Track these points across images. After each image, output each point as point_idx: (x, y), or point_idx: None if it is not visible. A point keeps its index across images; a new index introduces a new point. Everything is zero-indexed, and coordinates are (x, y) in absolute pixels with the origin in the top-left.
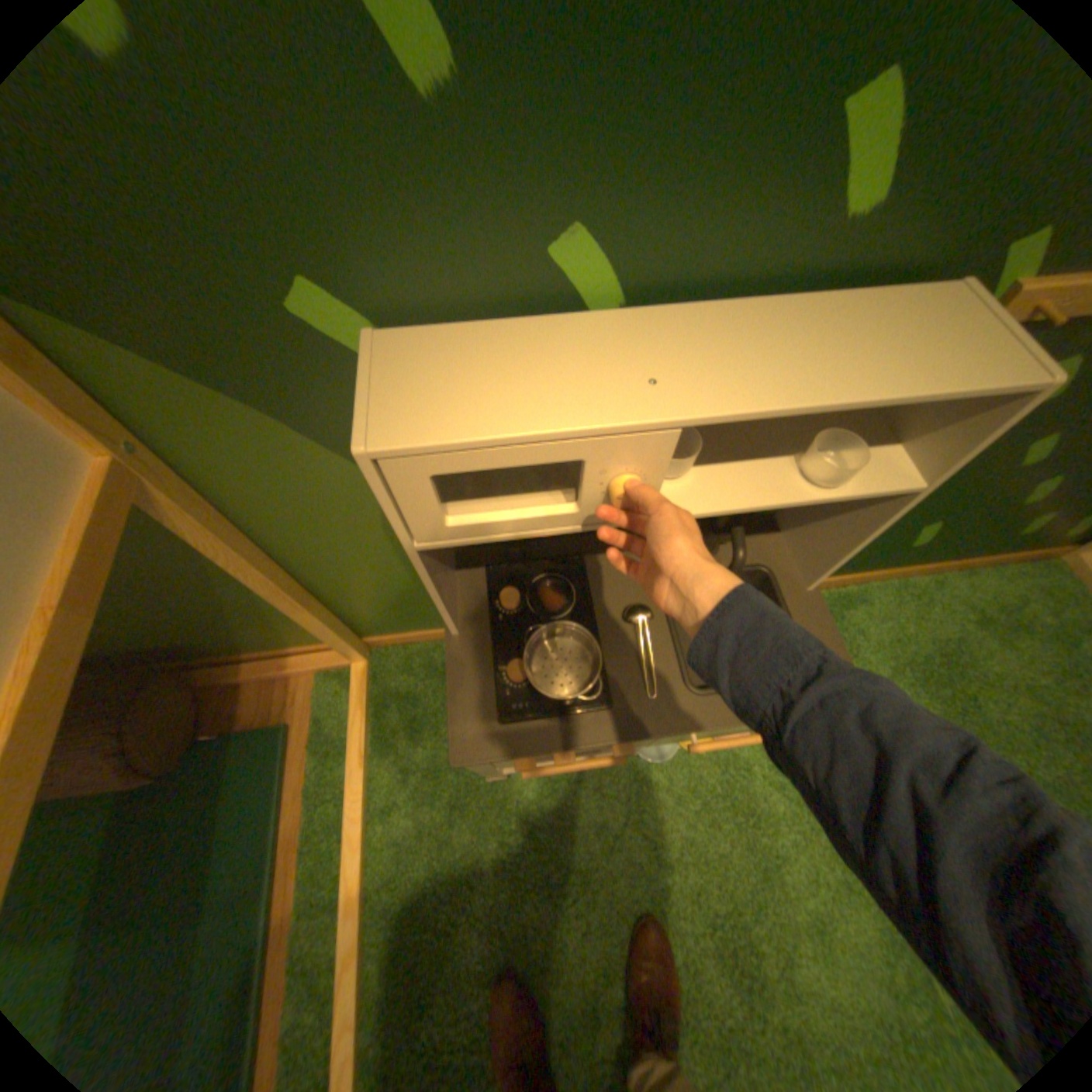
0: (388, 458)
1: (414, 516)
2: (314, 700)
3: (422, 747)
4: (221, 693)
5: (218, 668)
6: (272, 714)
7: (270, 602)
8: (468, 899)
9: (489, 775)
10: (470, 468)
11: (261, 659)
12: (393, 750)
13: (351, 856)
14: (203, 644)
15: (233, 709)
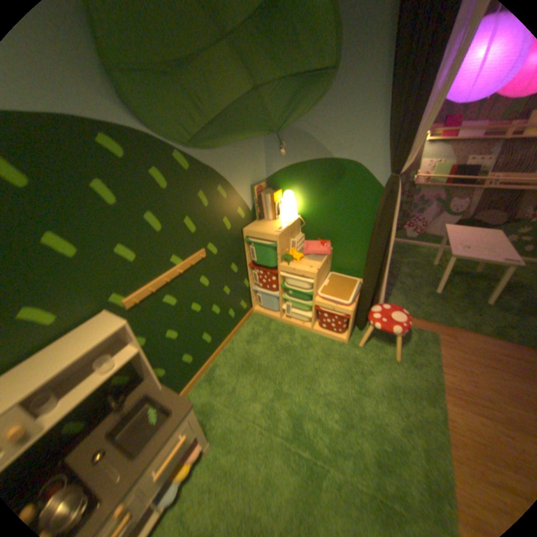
0: None
1: None
2: None
3: None
4: None
5: None
6: None
7: None
8: None
9: None
10: None
11: None
12: None
13: None
14: None
15: None
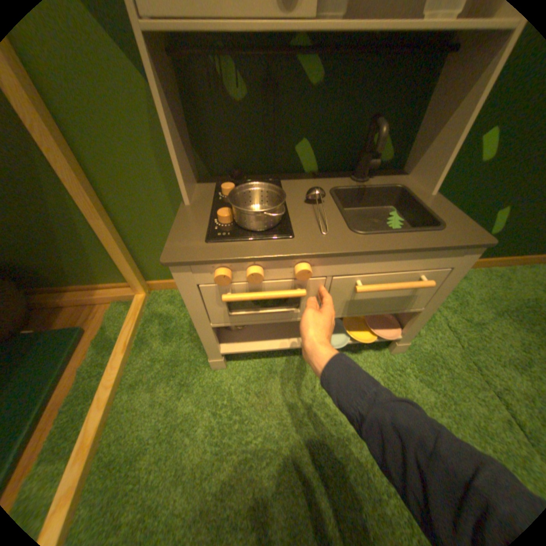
0: None
1: None
2: (107, 316)
3: (170, 345)
4: (50, 311)
5: (52, 294)
6: (77, 324)
7: (74, 199)
8: (181, 455)
9: (207, 337)
10: None
11: (81, 291)
12: (150, 346)
13: (97, 412)
14: (43, 268)
15: (54, 320)
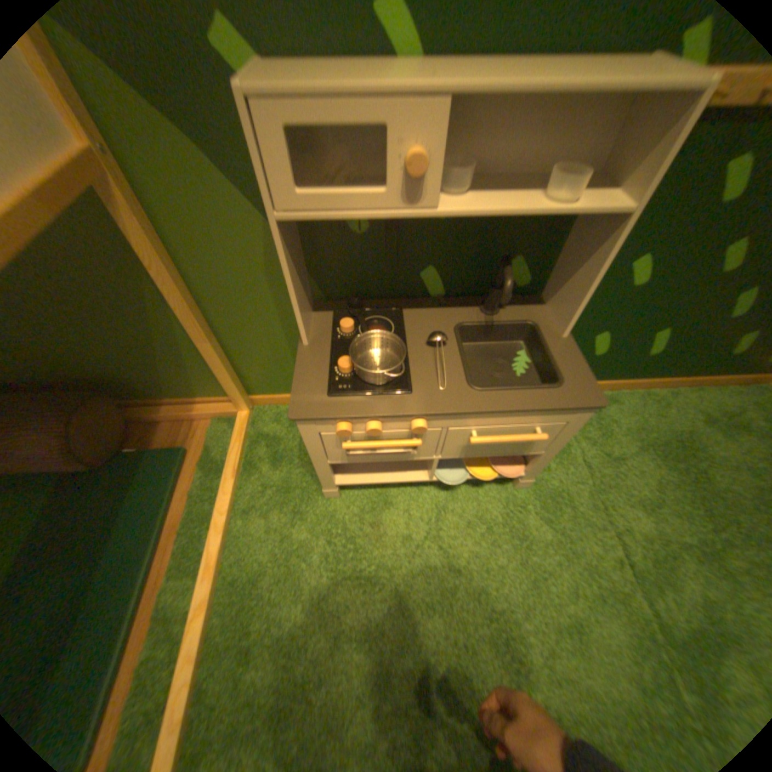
0: (254, 96)
1: (273, 174)
2: (208, 435)
3: (279, 471)
4: (145, 426)
5: (146, 408)
6: (177, 442)
7: (183, 325)
8: (298, 579)
9: (323, 472)
10: (309, 118)
11: (176, 405)
12: (258, 471)
13: (215, 537)
14: (138, 382)
15: (151, 438)
